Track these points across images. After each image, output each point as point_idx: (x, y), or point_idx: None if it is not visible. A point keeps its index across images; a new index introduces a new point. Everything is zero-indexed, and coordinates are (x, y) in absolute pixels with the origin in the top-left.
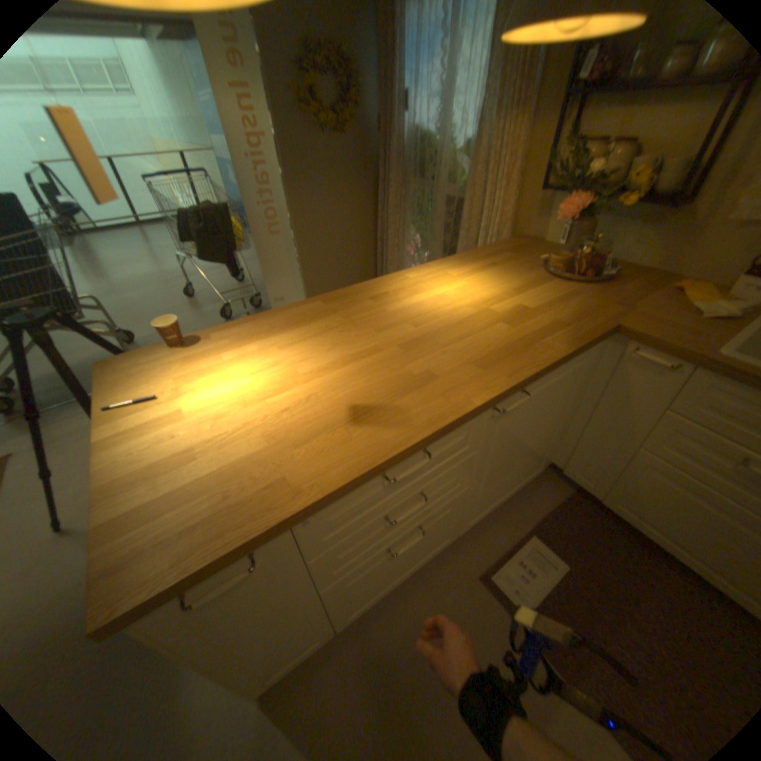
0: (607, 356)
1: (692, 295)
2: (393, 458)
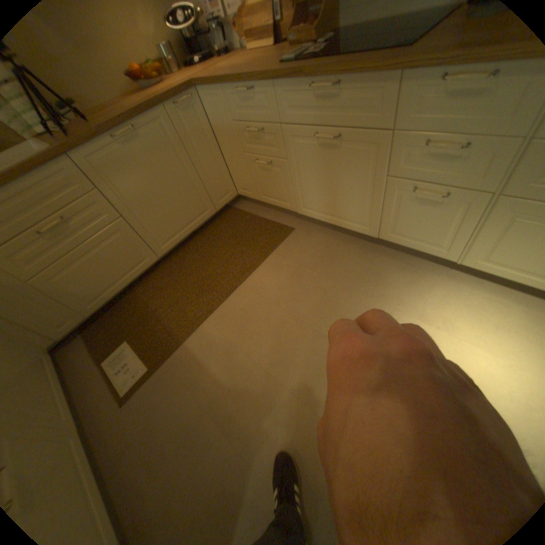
0: None
1: None
2: None
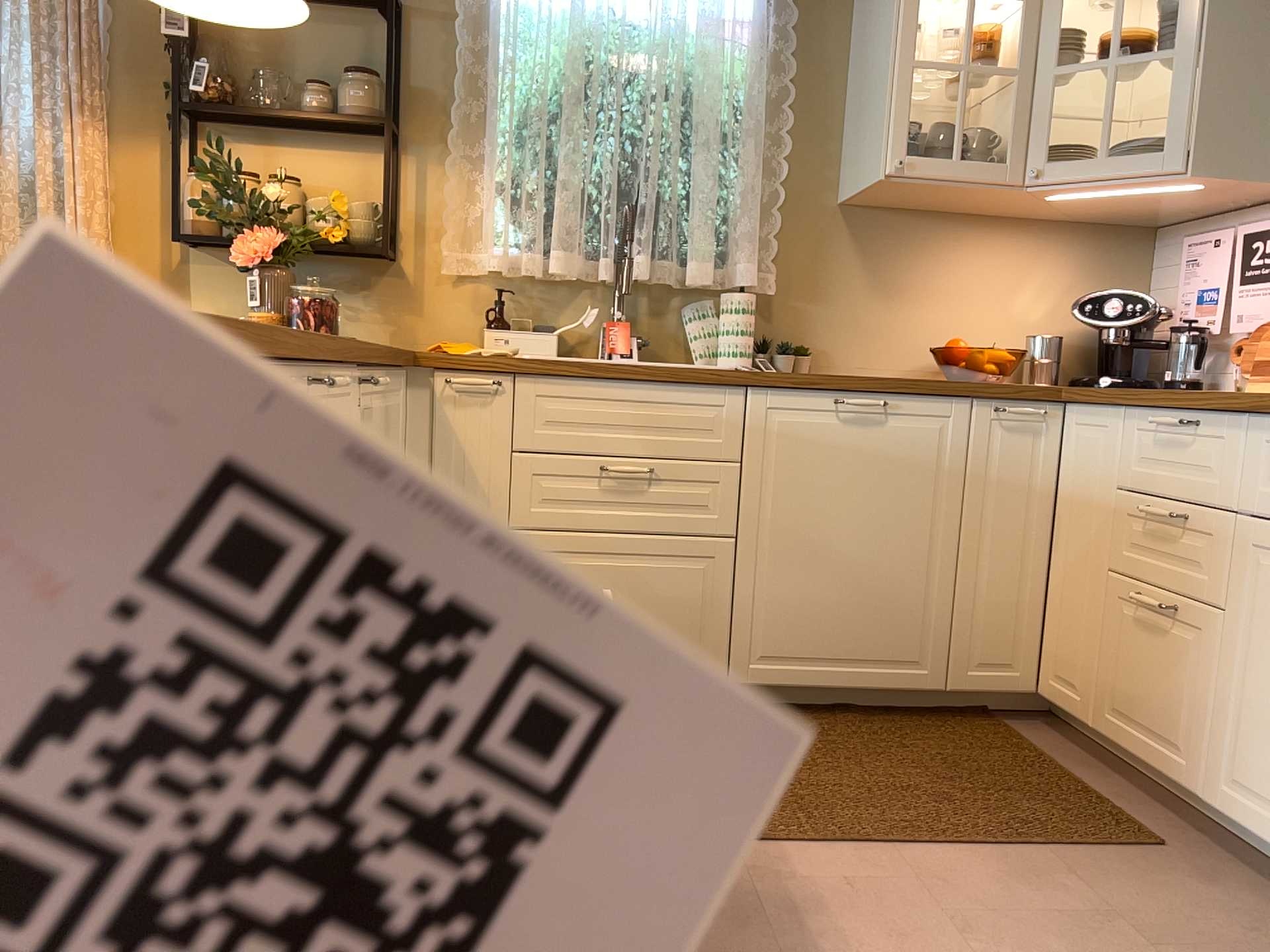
0: (411, 414)
1: (454, 351)
2: (308, 347)
